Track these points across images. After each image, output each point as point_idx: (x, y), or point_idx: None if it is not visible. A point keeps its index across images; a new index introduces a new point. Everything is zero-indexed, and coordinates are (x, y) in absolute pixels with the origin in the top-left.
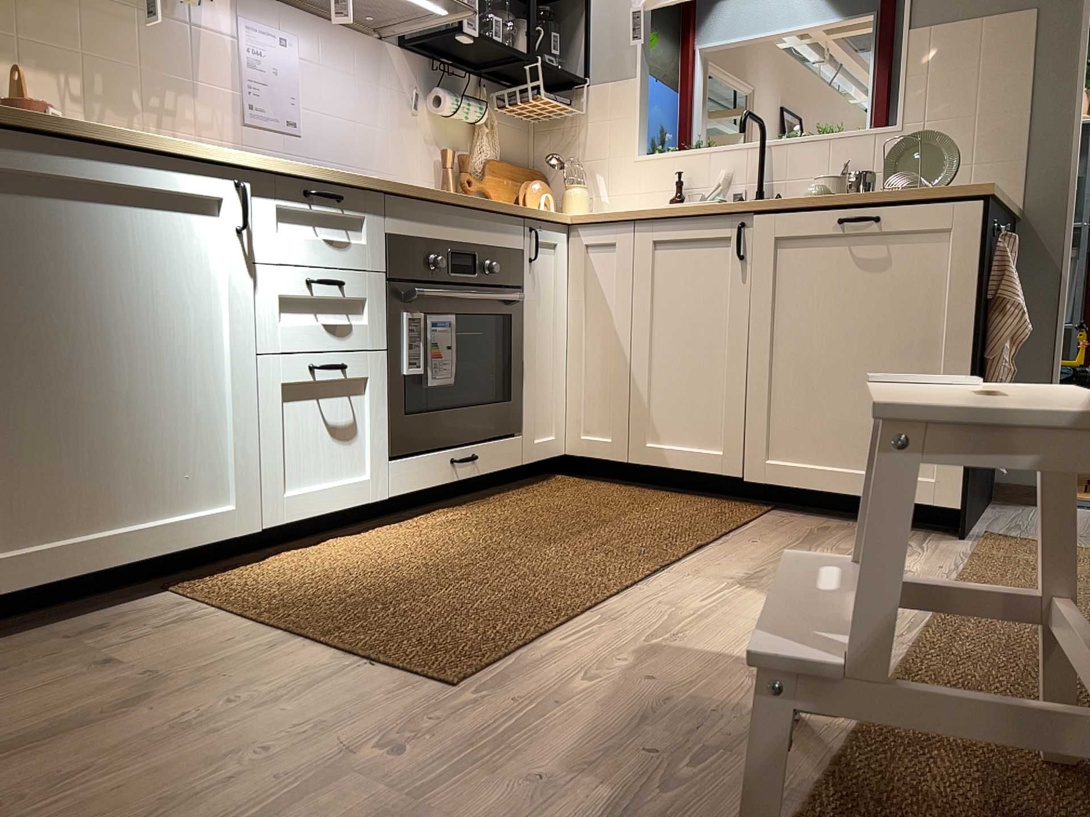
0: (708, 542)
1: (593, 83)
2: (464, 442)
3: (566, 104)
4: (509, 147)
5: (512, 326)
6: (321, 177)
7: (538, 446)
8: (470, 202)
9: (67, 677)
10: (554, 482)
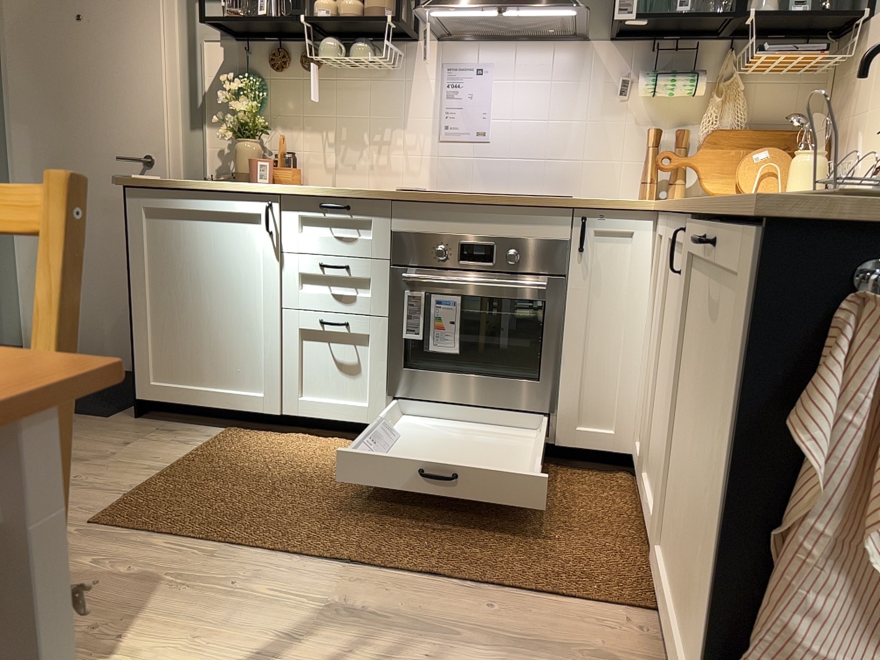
0: (442, 581)
1: (876, 12)
2: (490, 407)
3: (813, 51)
4: (778, 108)
5: (548, 315)
6: (327, 193)
7: (583, 436)
8: (486, 200)
9: (109, 443)
10: (604, 479)
